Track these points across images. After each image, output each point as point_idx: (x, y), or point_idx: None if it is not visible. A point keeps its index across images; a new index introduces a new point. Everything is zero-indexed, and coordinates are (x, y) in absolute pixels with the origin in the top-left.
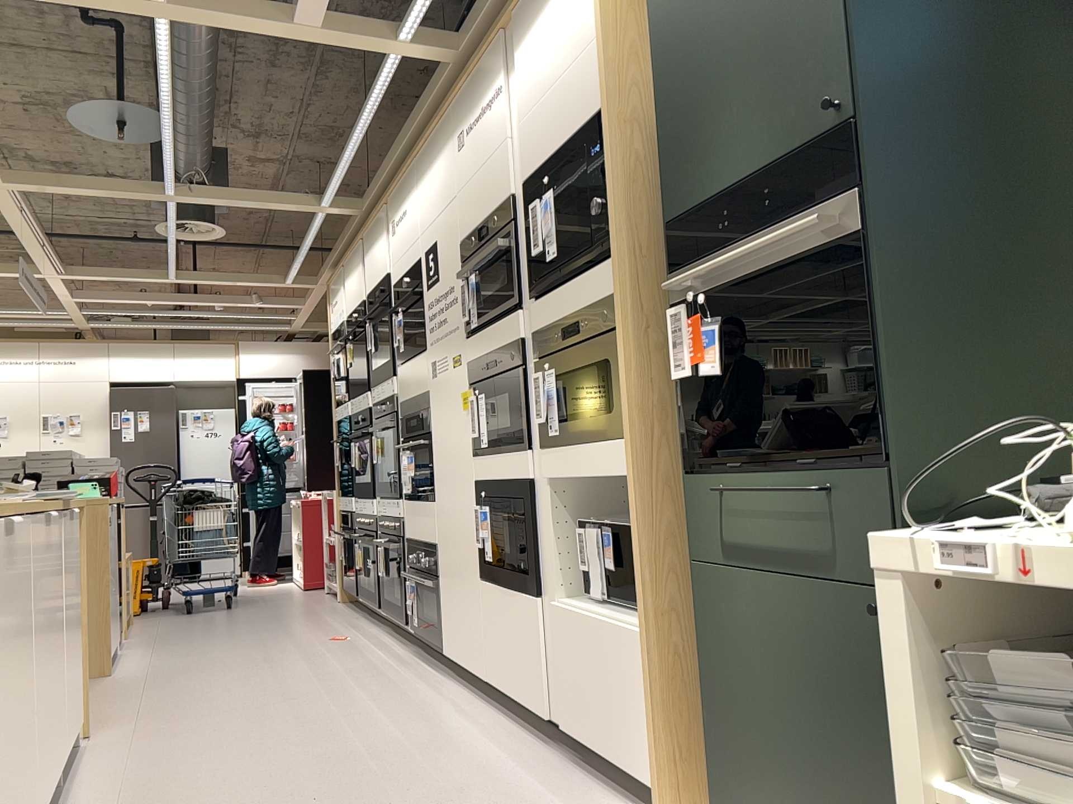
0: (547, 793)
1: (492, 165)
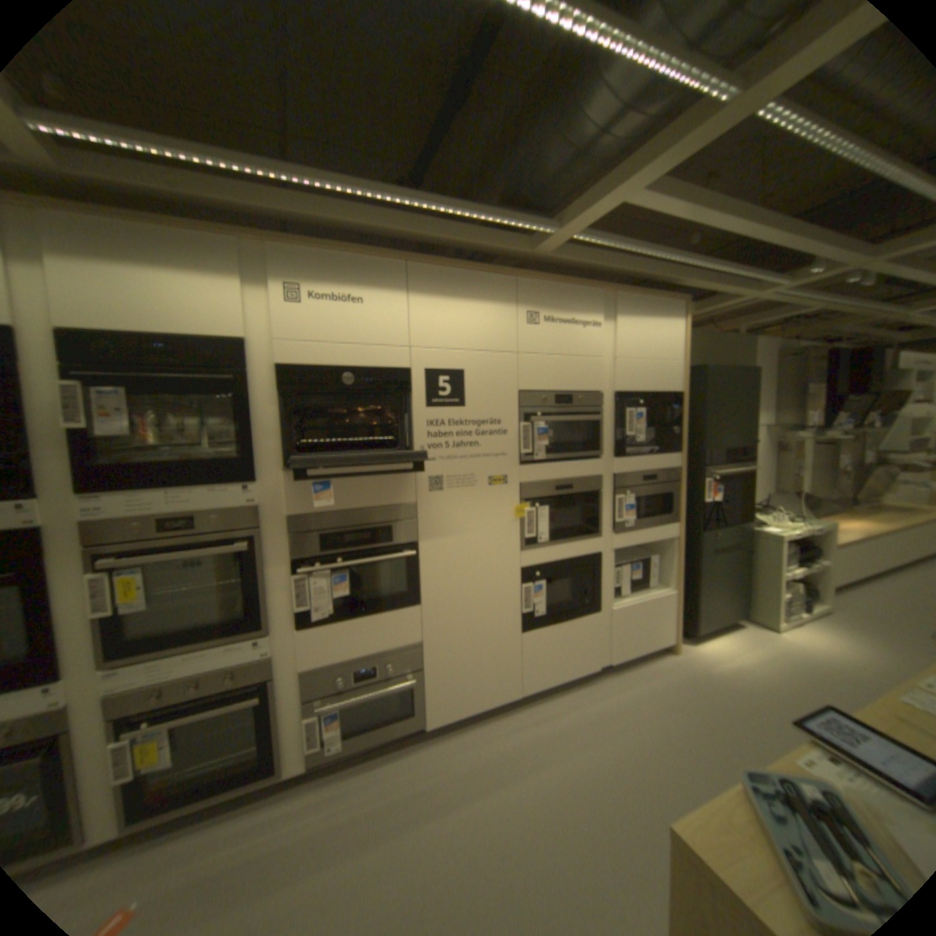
0: (653, 684)
1: (579, 362)
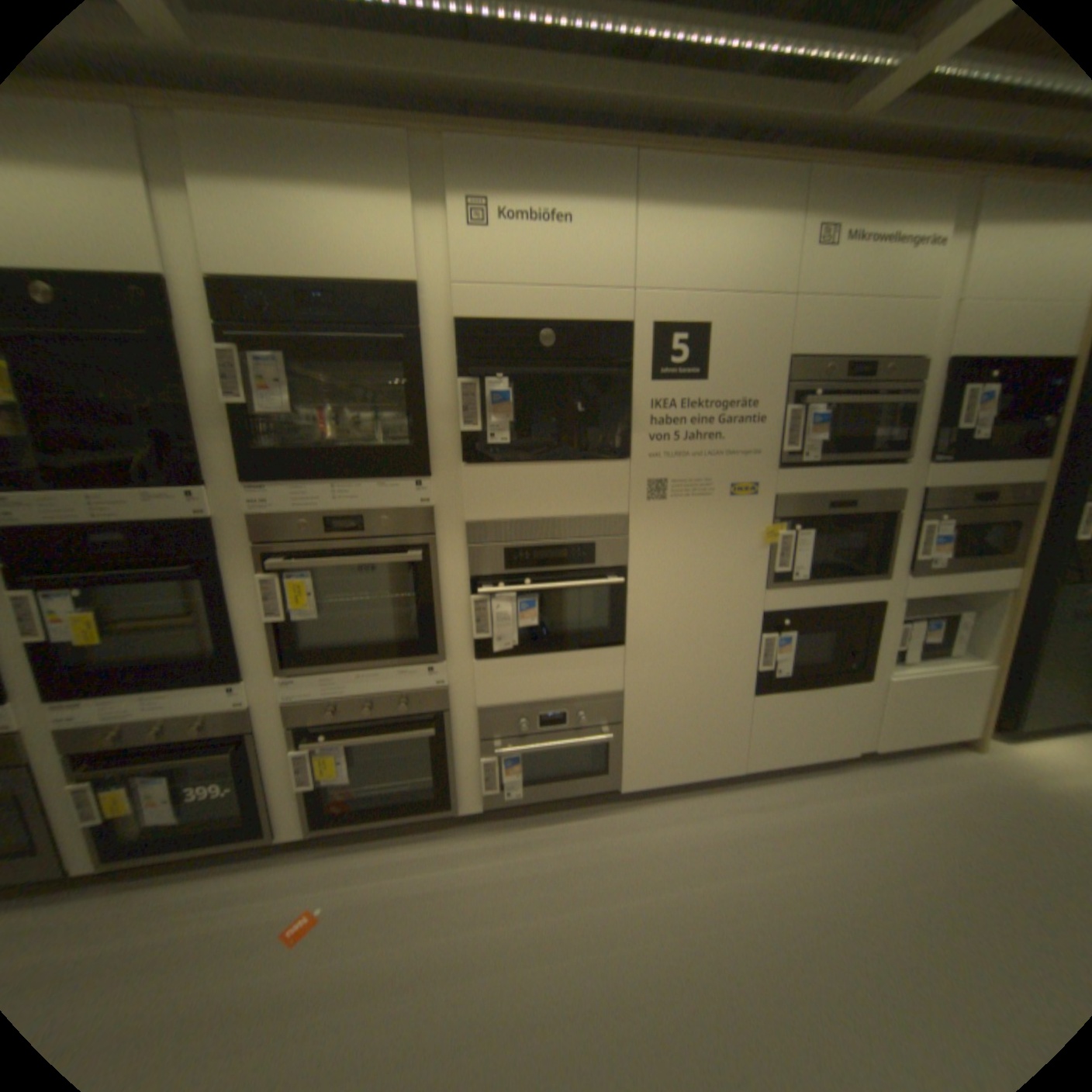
0: (941, 788)
1: (900, 307)
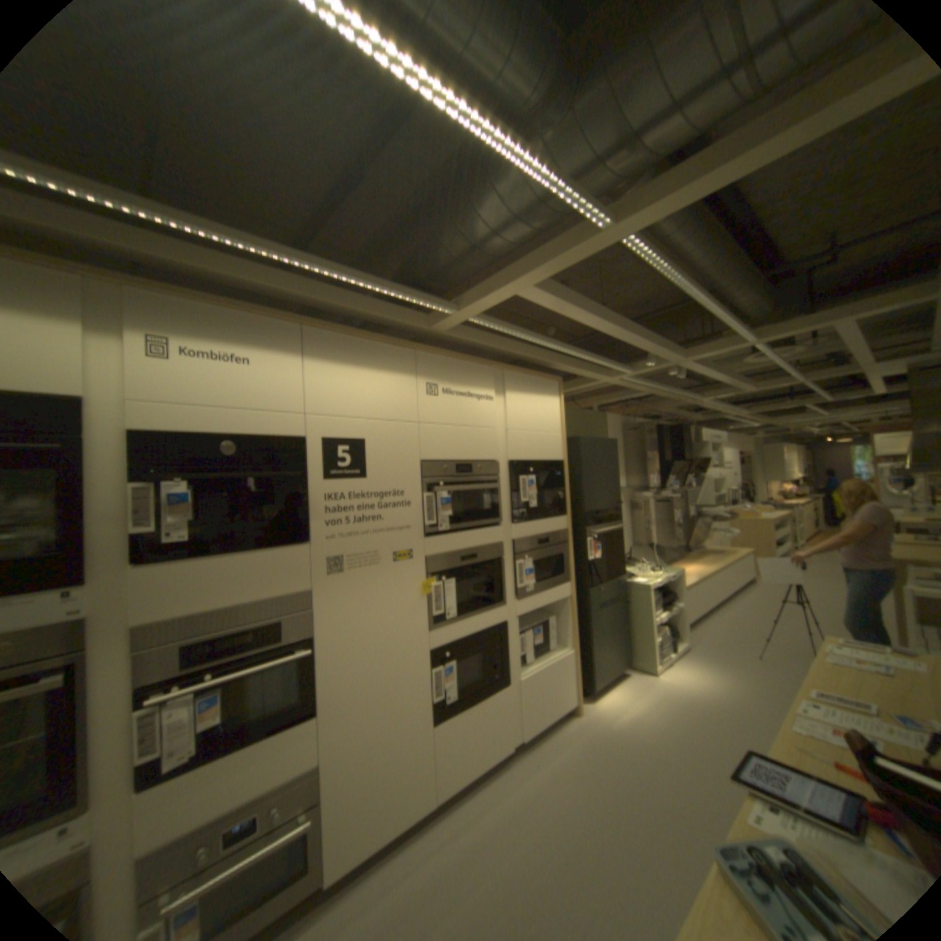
0: (564, 754)
1: (477, 433)
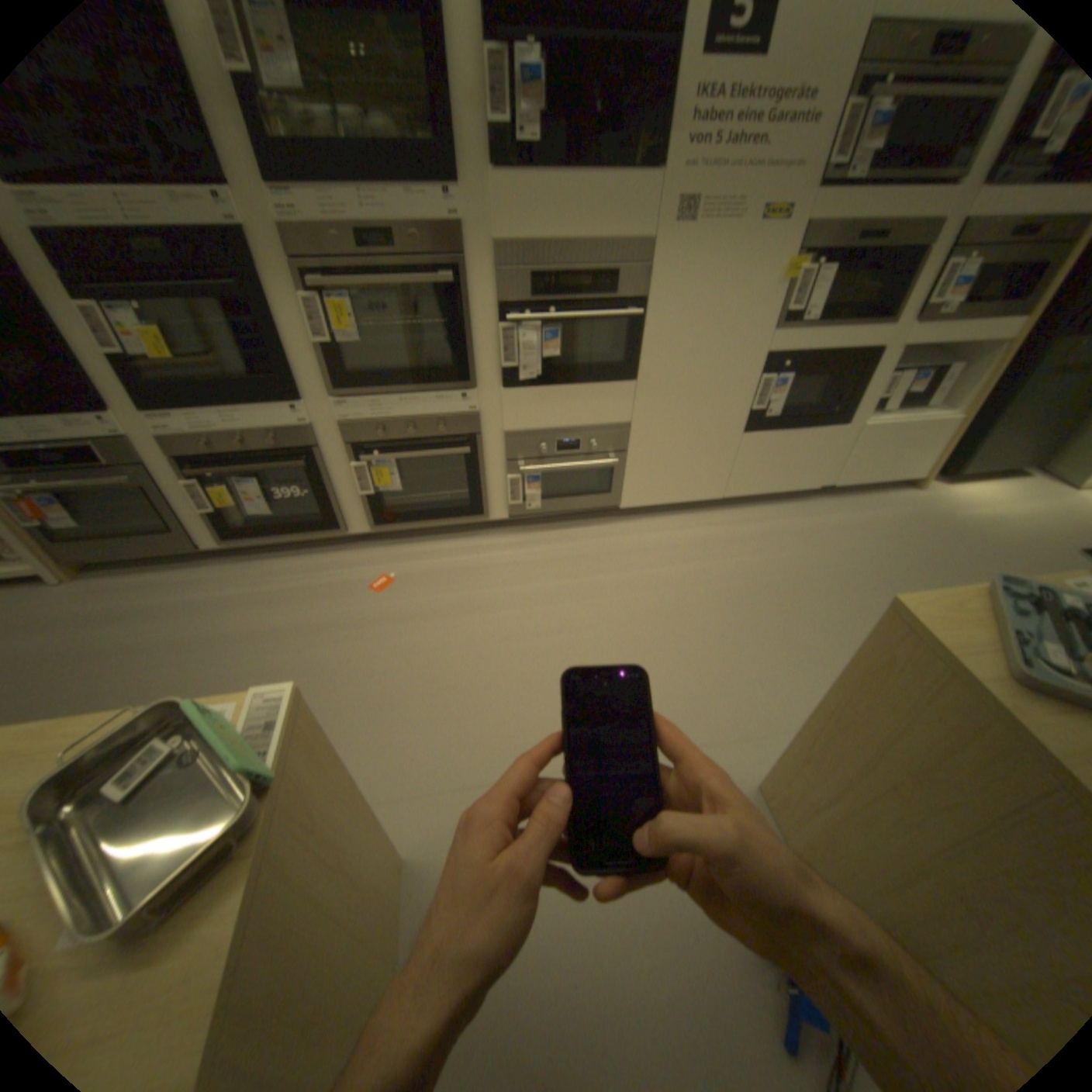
0: (877, 513)
1: None
